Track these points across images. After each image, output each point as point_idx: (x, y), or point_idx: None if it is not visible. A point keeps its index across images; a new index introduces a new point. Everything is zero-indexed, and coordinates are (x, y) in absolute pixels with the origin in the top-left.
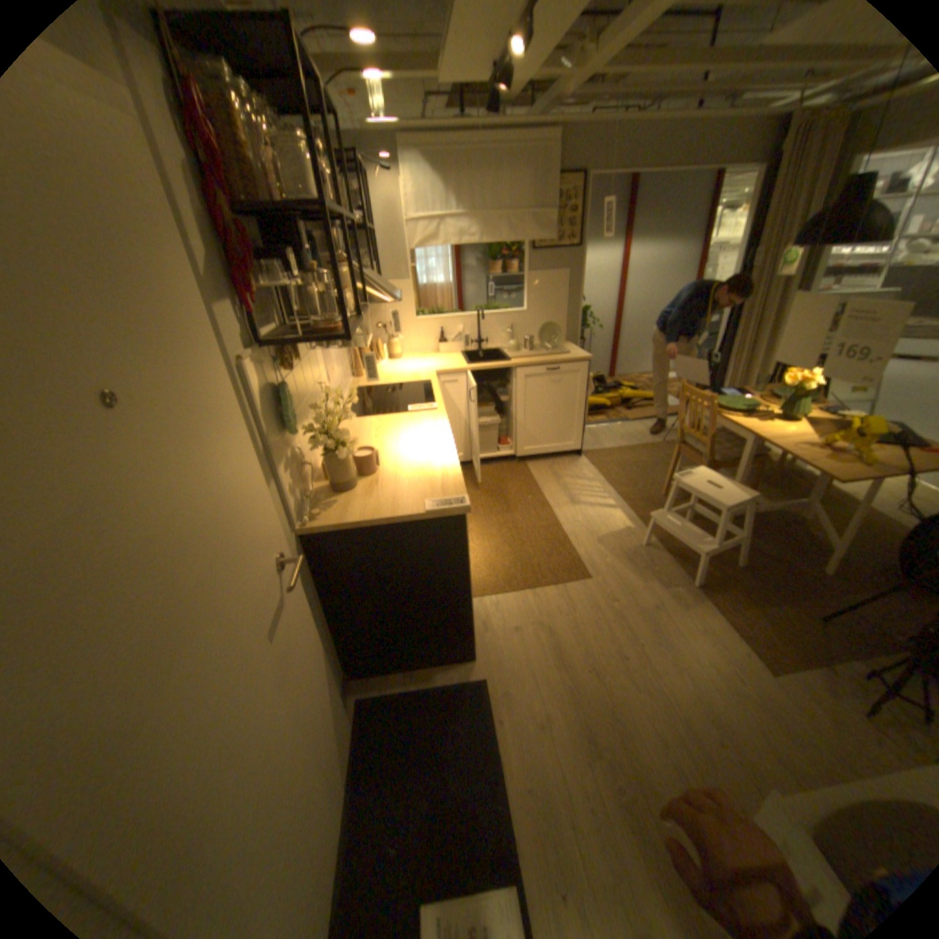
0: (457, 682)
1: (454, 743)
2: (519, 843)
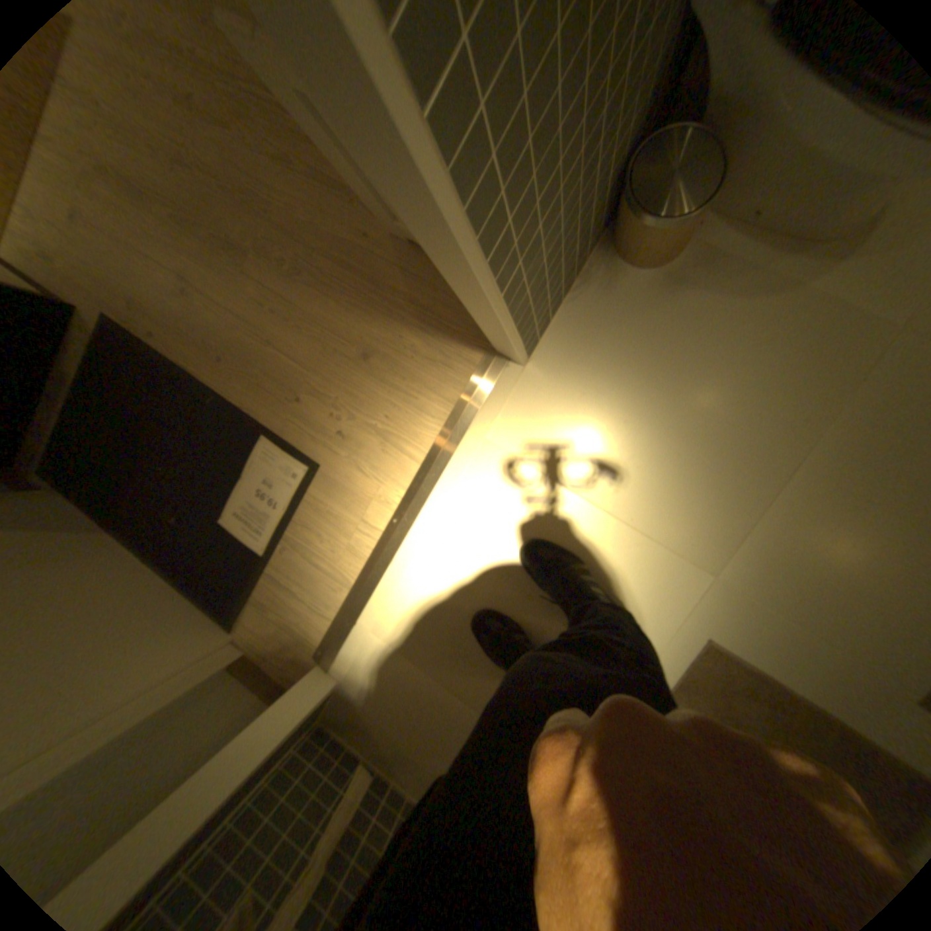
0: (89, 349)
1: (139, 401)
2: (246, 405)
